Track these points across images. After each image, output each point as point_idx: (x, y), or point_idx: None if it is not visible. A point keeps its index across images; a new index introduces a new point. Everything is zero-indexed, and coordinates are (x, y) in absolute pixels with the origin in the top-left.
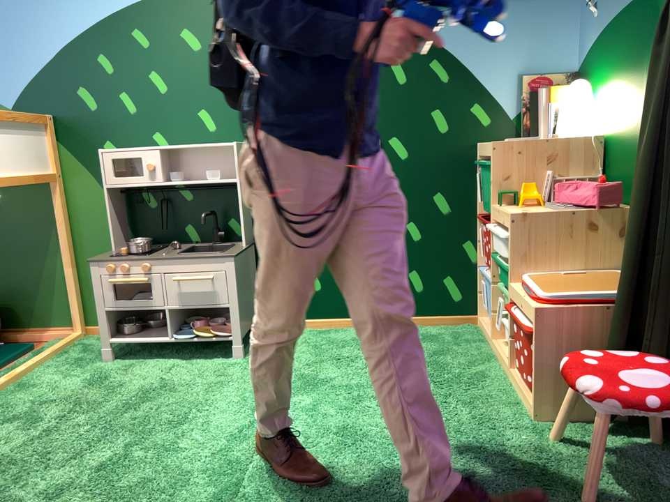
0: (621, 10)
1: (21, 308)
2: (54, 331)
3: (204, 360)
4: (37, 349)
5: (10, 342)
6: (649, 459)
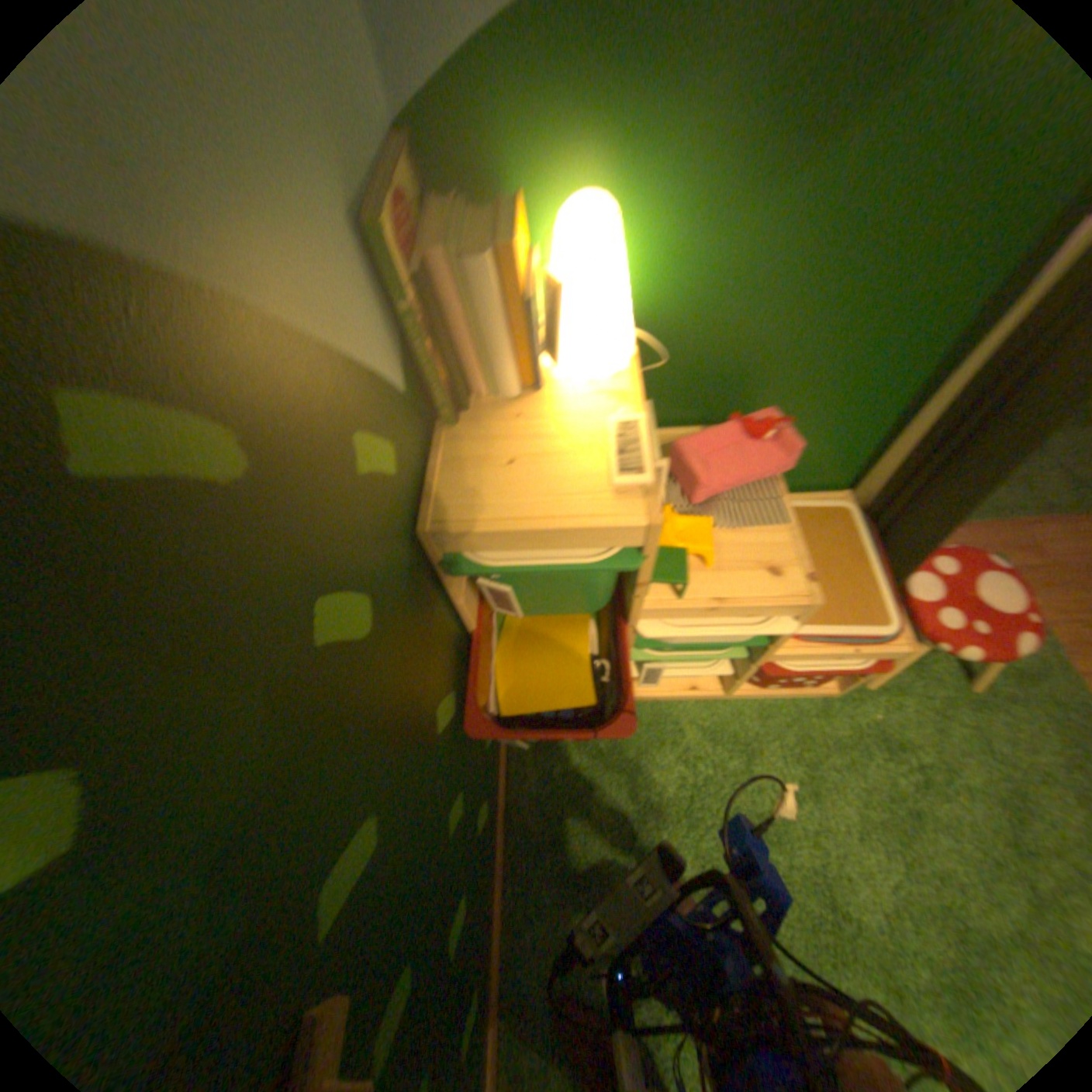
0: None
1: None
2: None
3: None
4: None
5: None
6: None
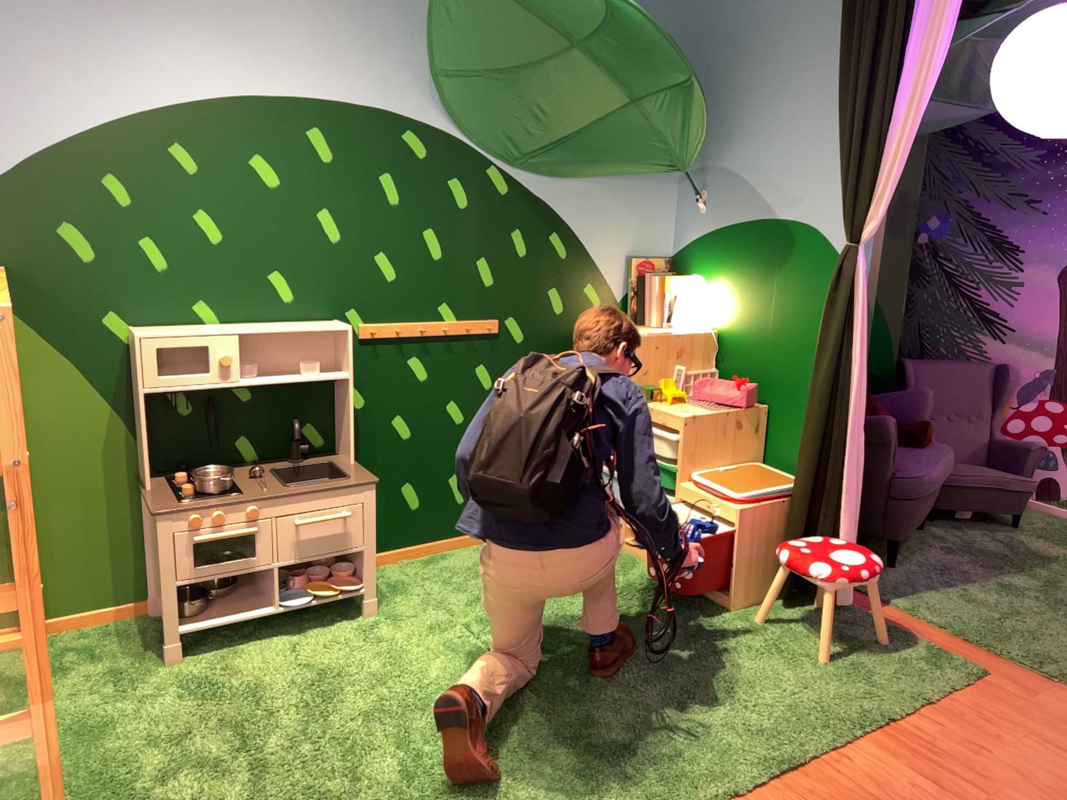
0: (737, 226)
1: None
2: None
3: (328, 623)
4: None
5: None
6: (816, 614)
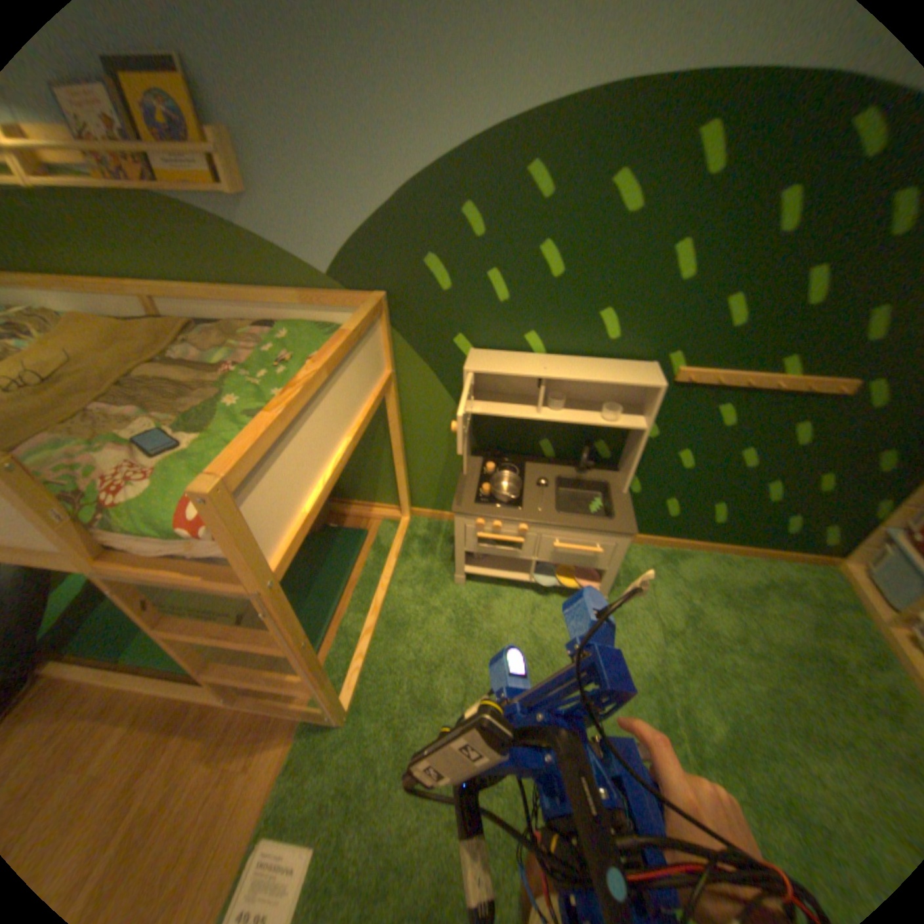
0: None
1: (345, 485)
2: (380, 508)
3: (561, 598)
4: (371, 535)
5: (338, 516)
6: None
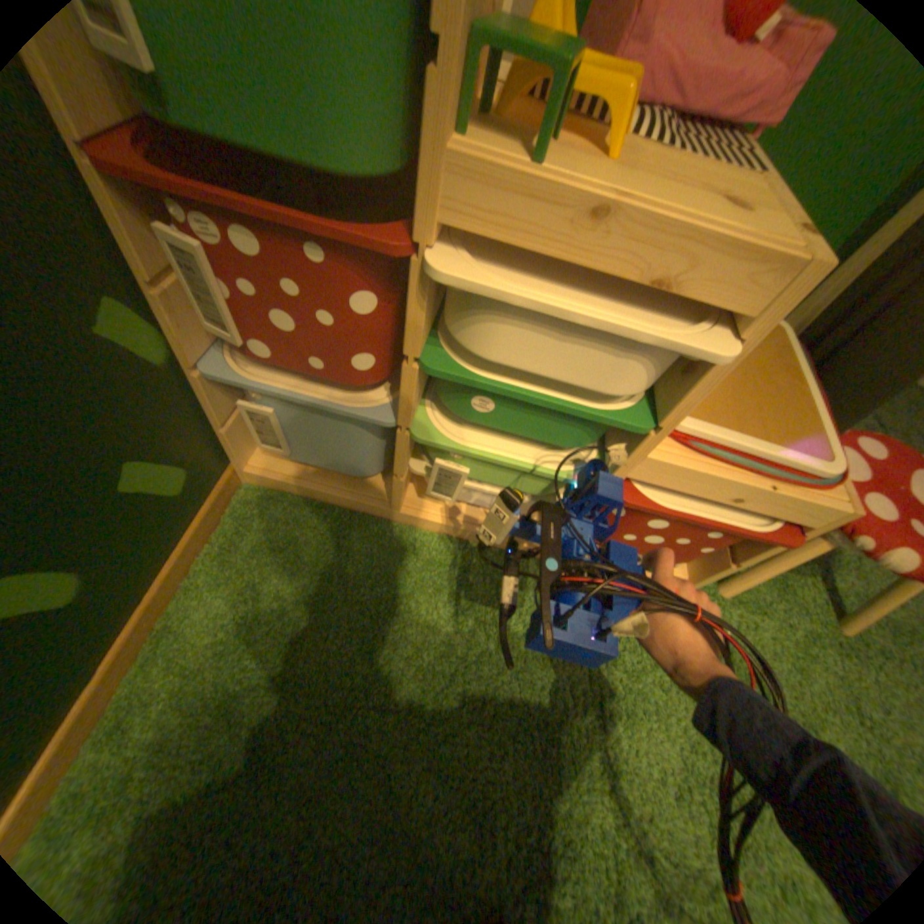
0: None
1: None
2: None
3: None
4: None
5: None
6: None
